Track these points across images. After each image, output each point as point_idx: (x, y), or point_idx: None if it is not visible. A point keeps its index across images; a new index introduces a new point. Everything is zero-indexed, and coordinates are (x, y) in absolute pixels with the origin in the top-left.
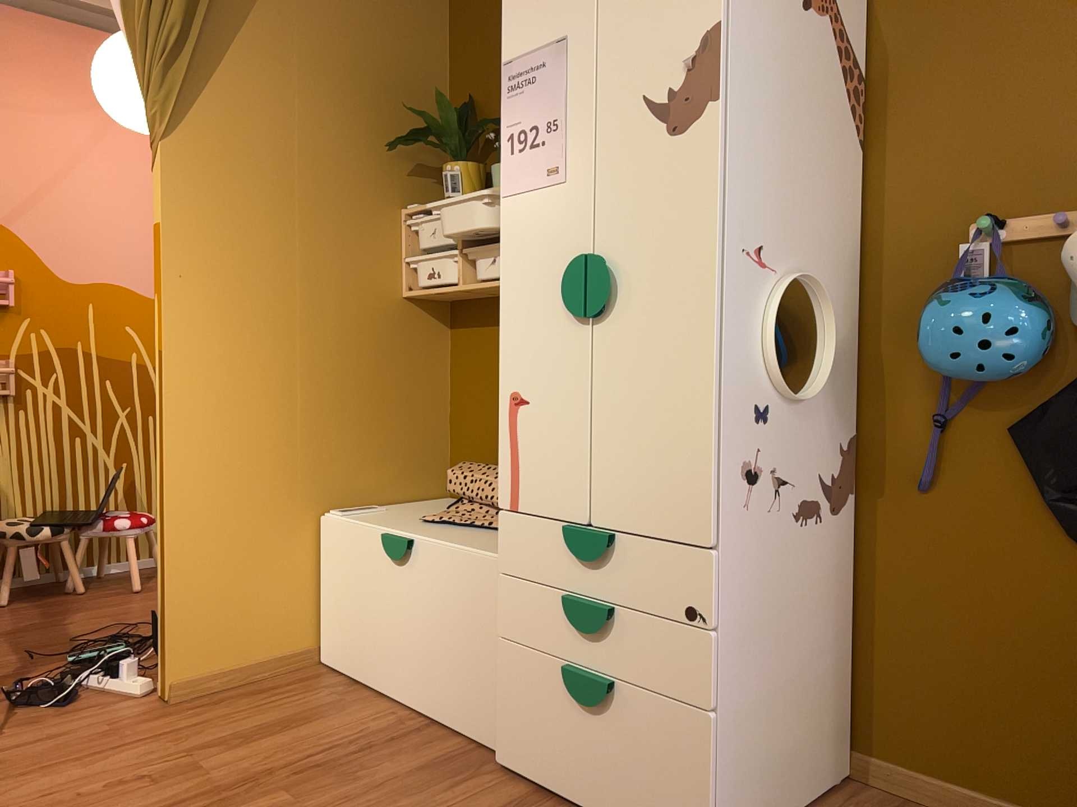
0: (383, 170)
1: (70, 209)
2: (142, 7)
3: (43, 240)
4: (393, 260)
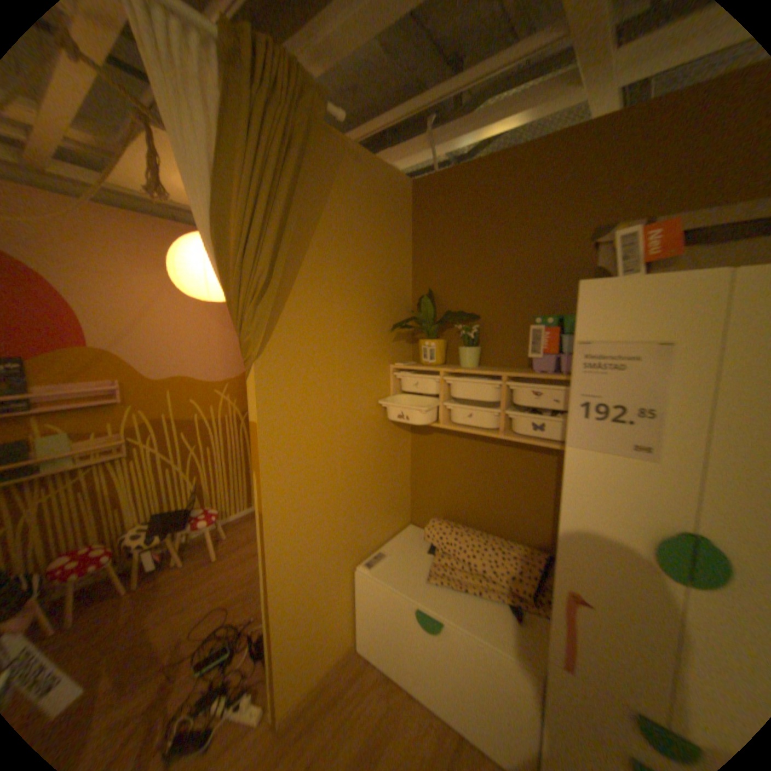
0: (380, 342)
1: (147, 335)
2: (231, 254)
3: (132, 356)
4: (385, 398)
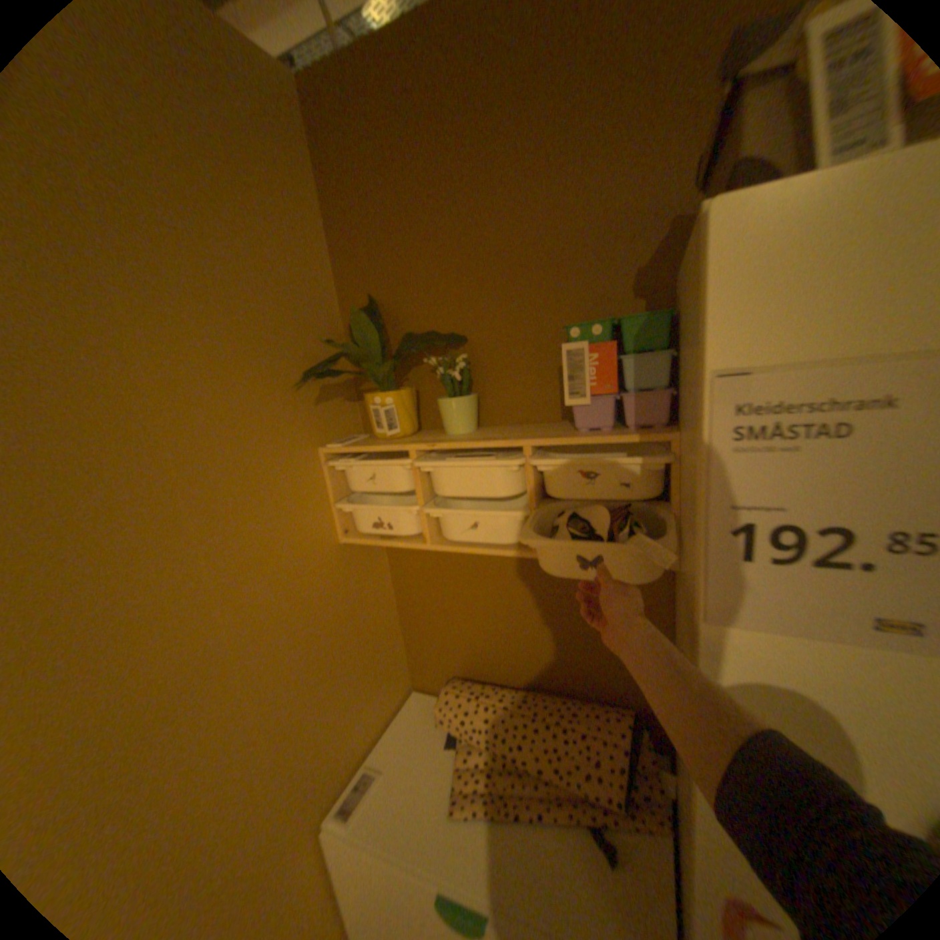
0: (288, 409)
1: None
2: None
3: None
4: (323, 509)
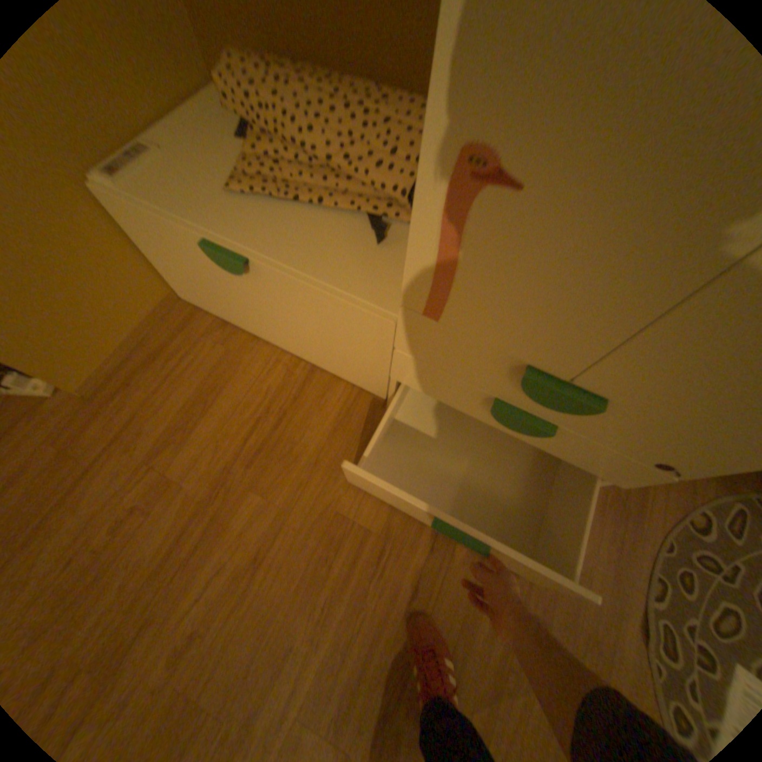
0: None
1: None
2: None
3: None
4: None
